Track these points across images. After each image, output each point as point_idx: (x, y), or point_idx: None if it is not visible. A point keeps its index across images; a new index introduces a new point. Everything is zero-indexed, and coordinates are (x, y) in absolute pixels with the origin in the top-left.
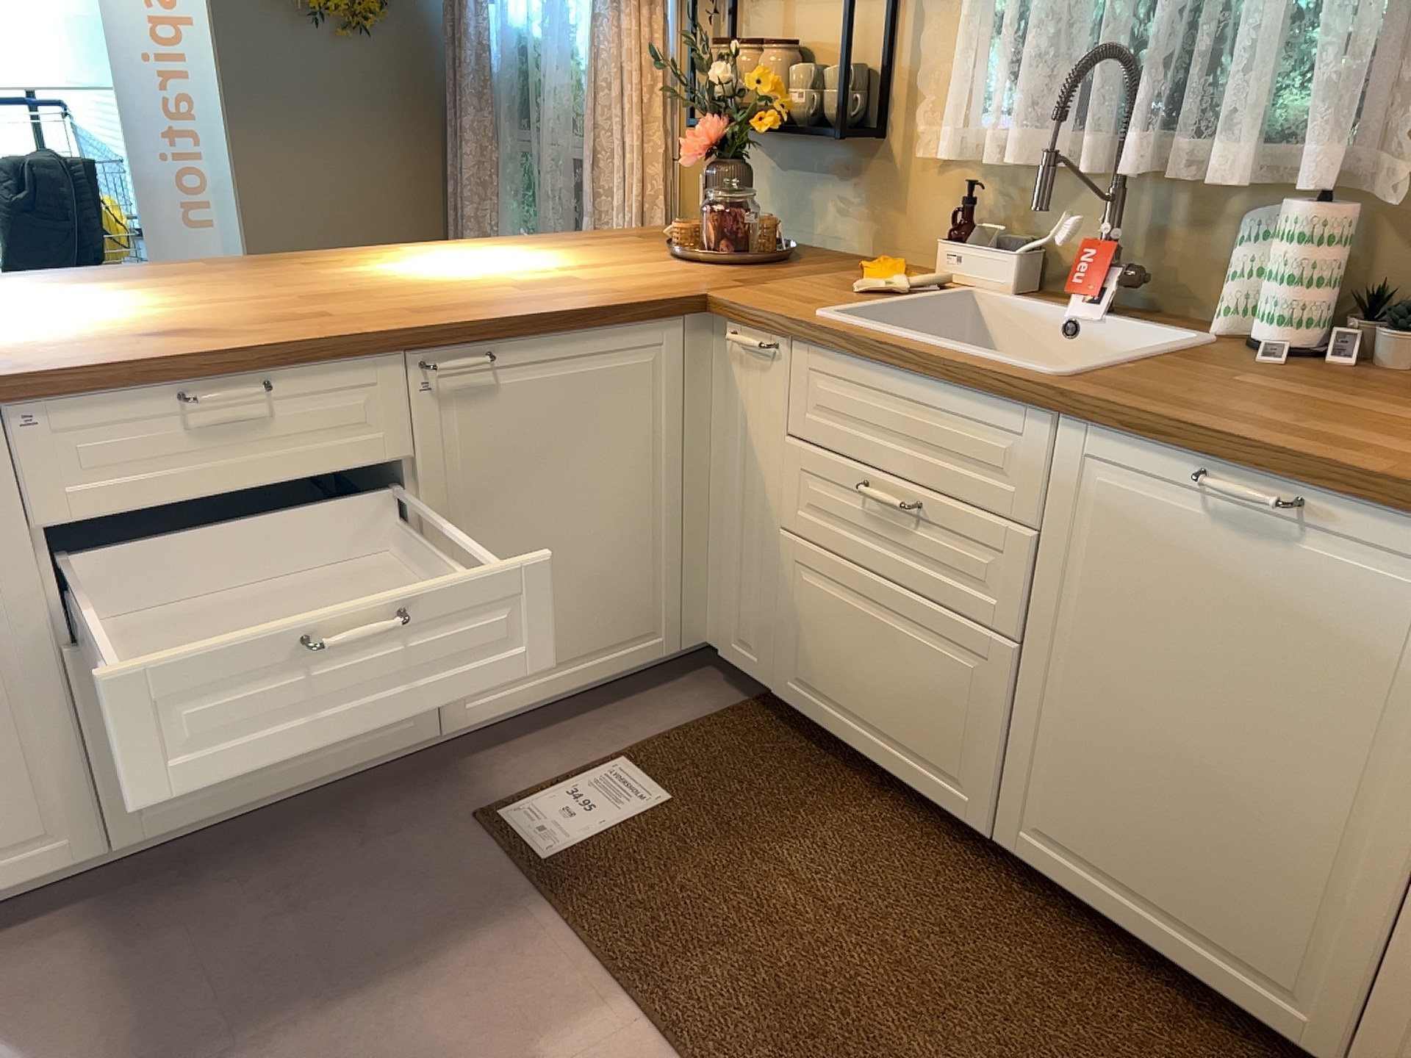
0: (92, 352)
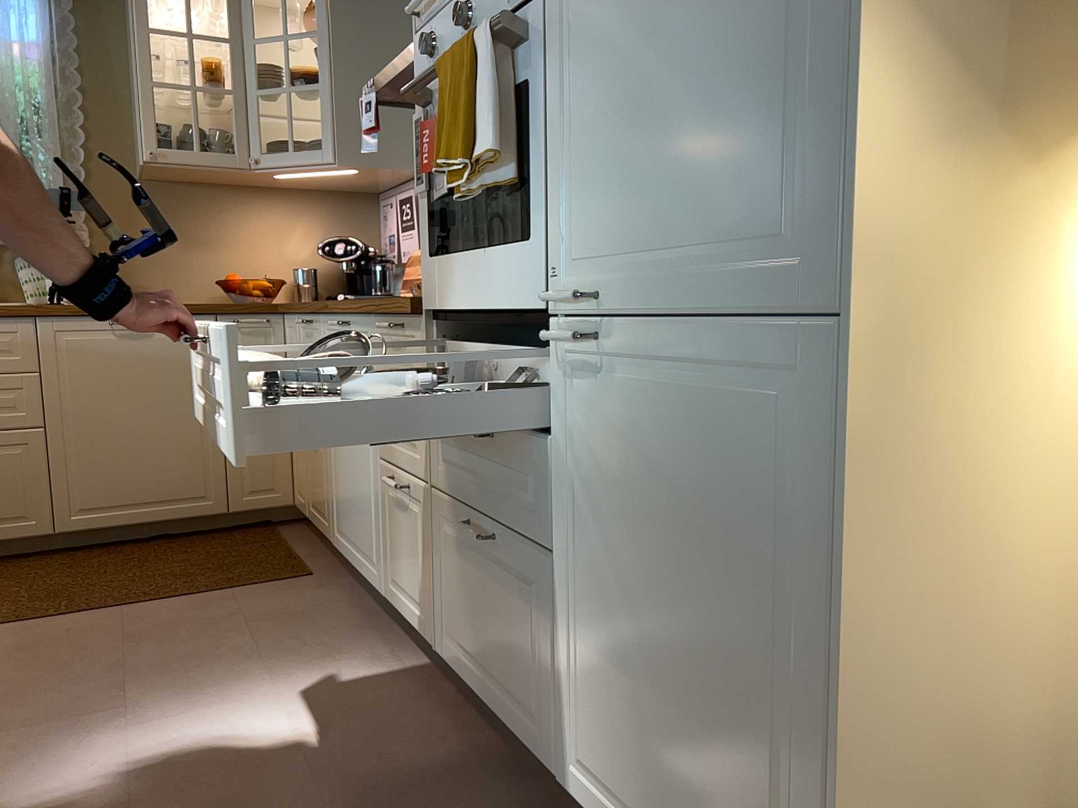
0: None
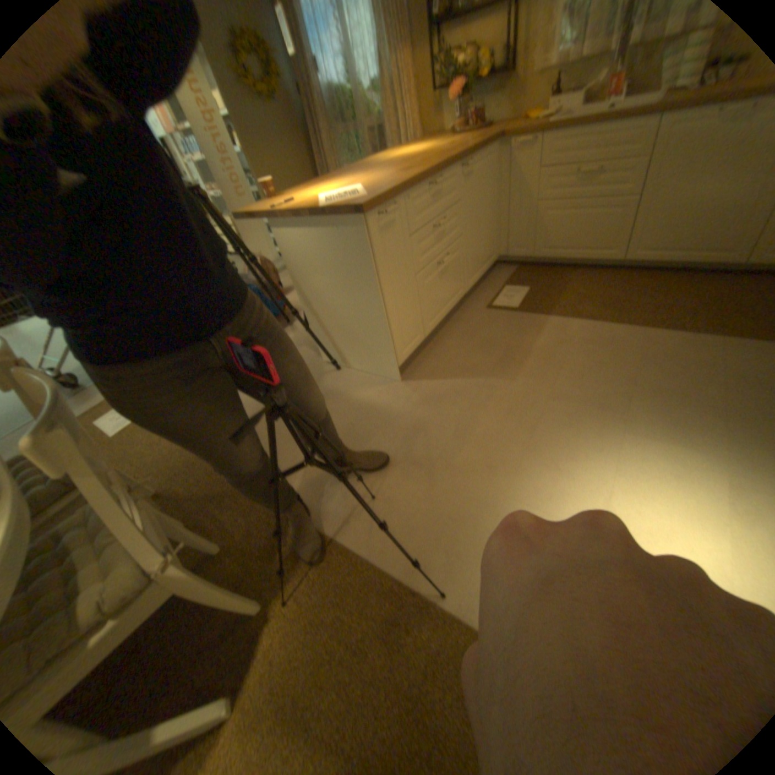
0: (404, 174)
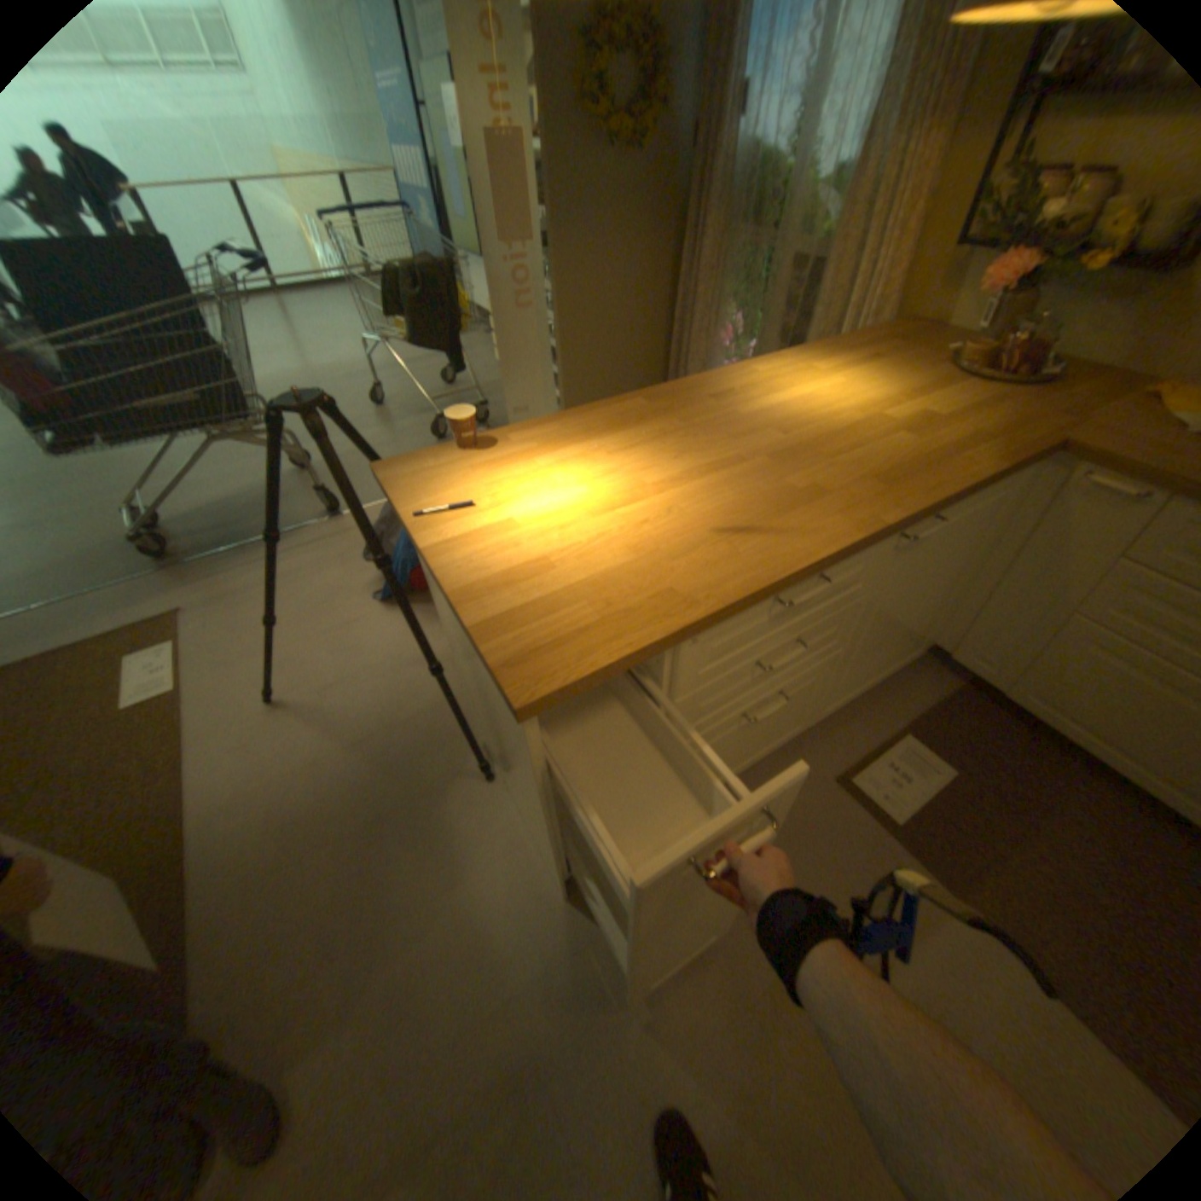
0: (715, 569)
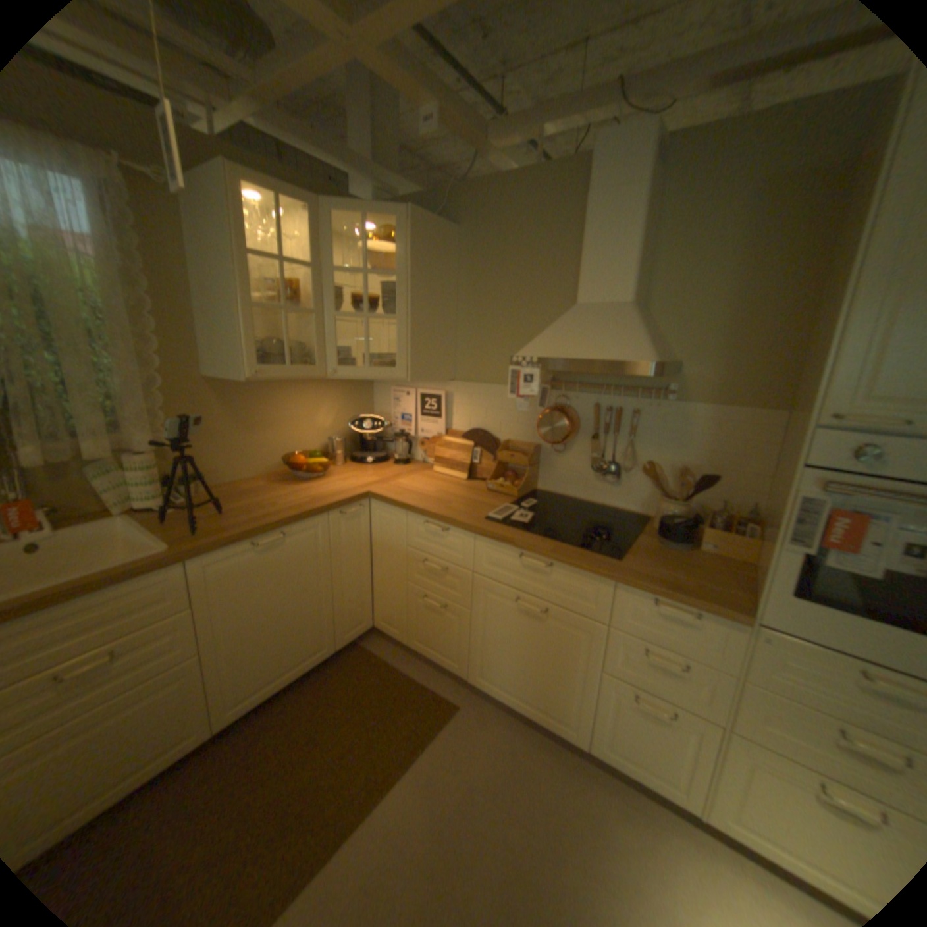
0: None
